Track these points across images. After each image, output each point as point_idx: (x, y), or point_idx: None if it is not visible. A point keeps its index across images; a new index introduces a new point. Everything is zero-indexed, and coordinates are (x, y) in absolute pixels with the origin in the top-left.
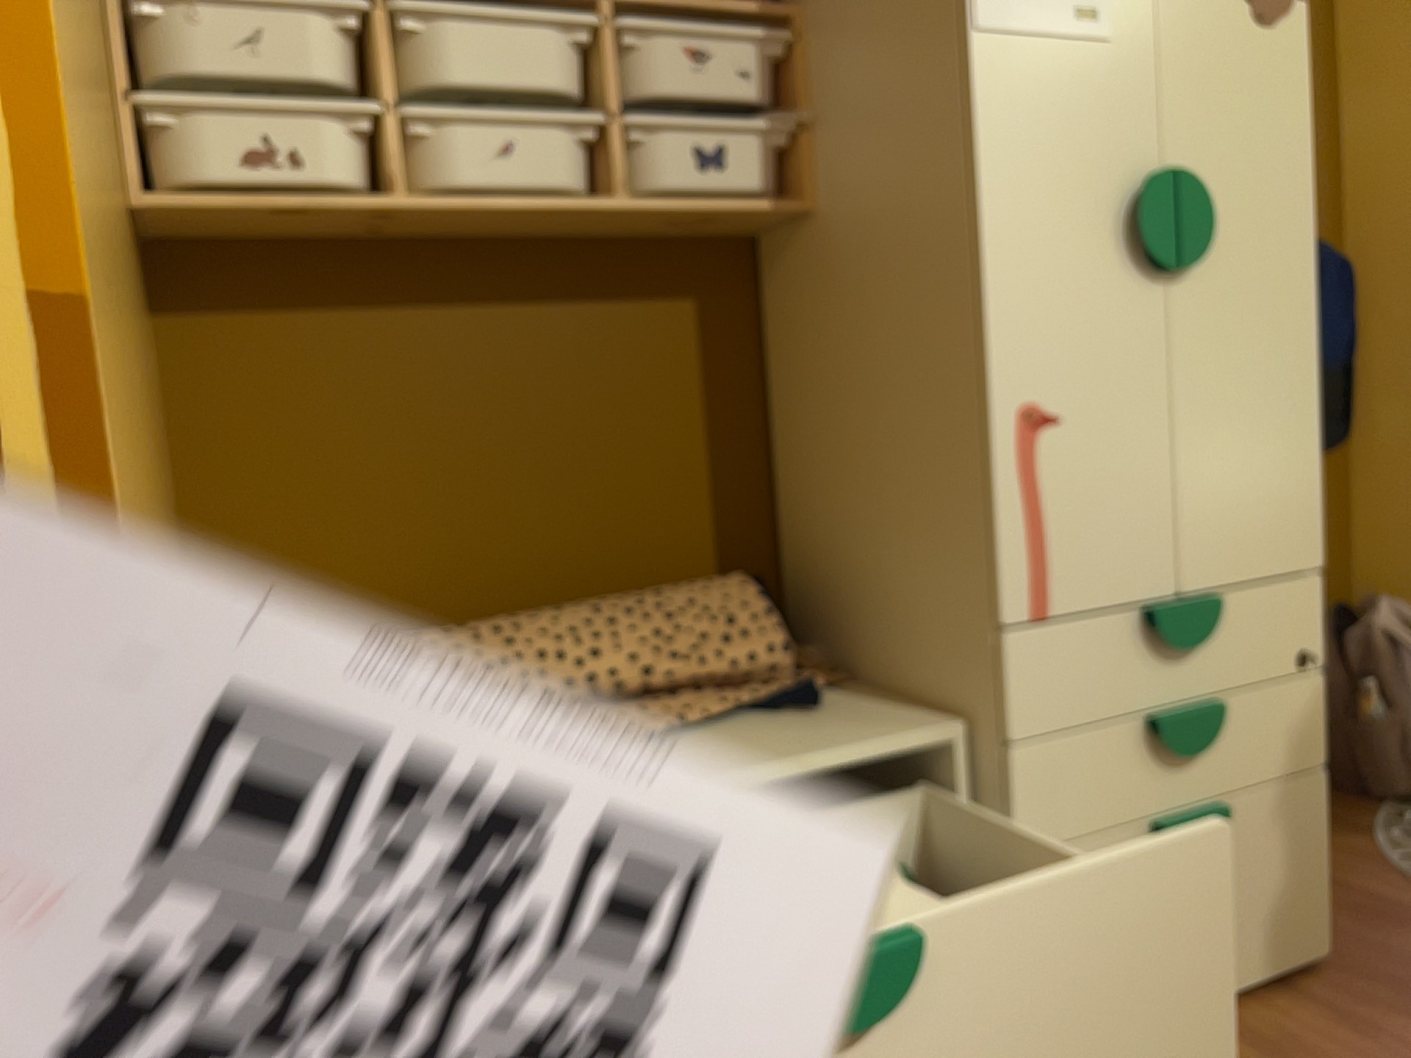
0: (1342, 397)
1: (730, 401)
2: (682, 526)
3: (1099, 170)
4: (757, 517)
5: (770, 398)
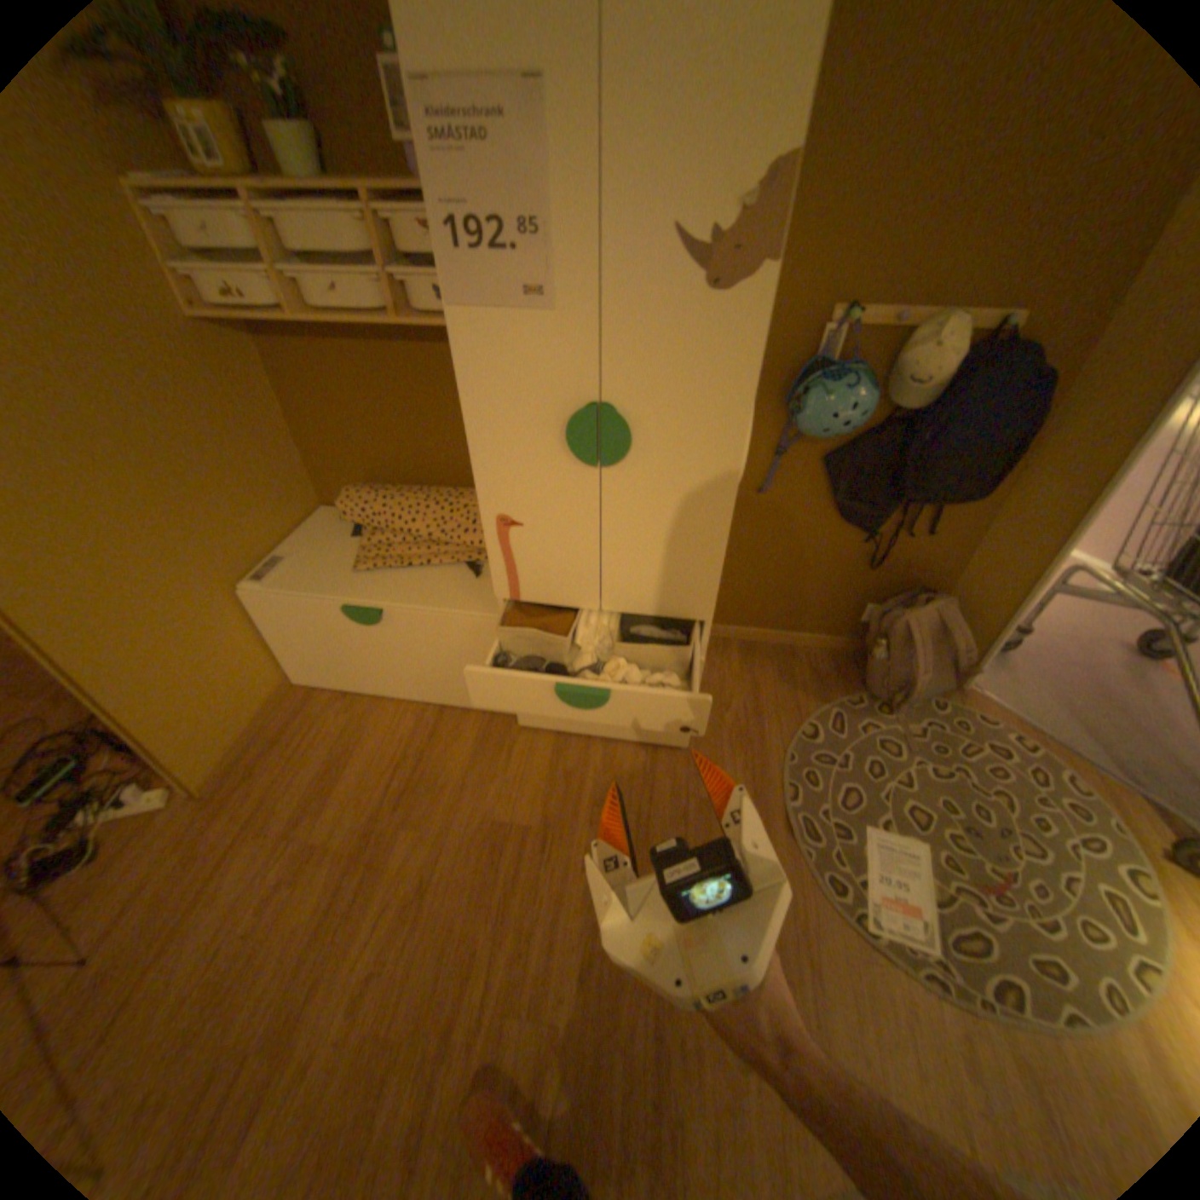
0: (990, 475)
1: None
2: None
3: (544, 400)
4: None
5: None
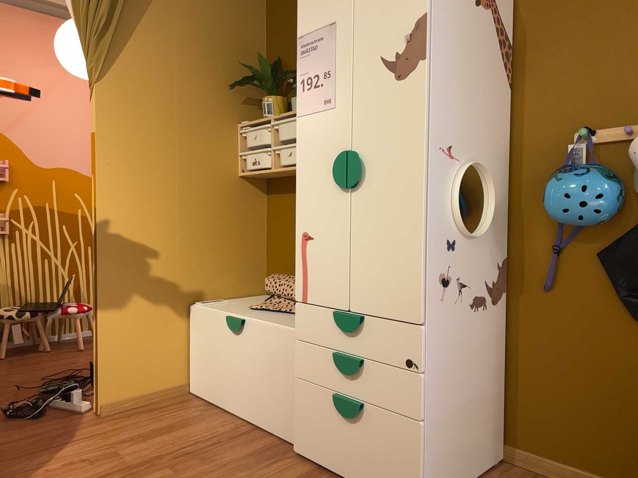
0: None
1: None
2: None
3: (328, 153)
4: None
5: None
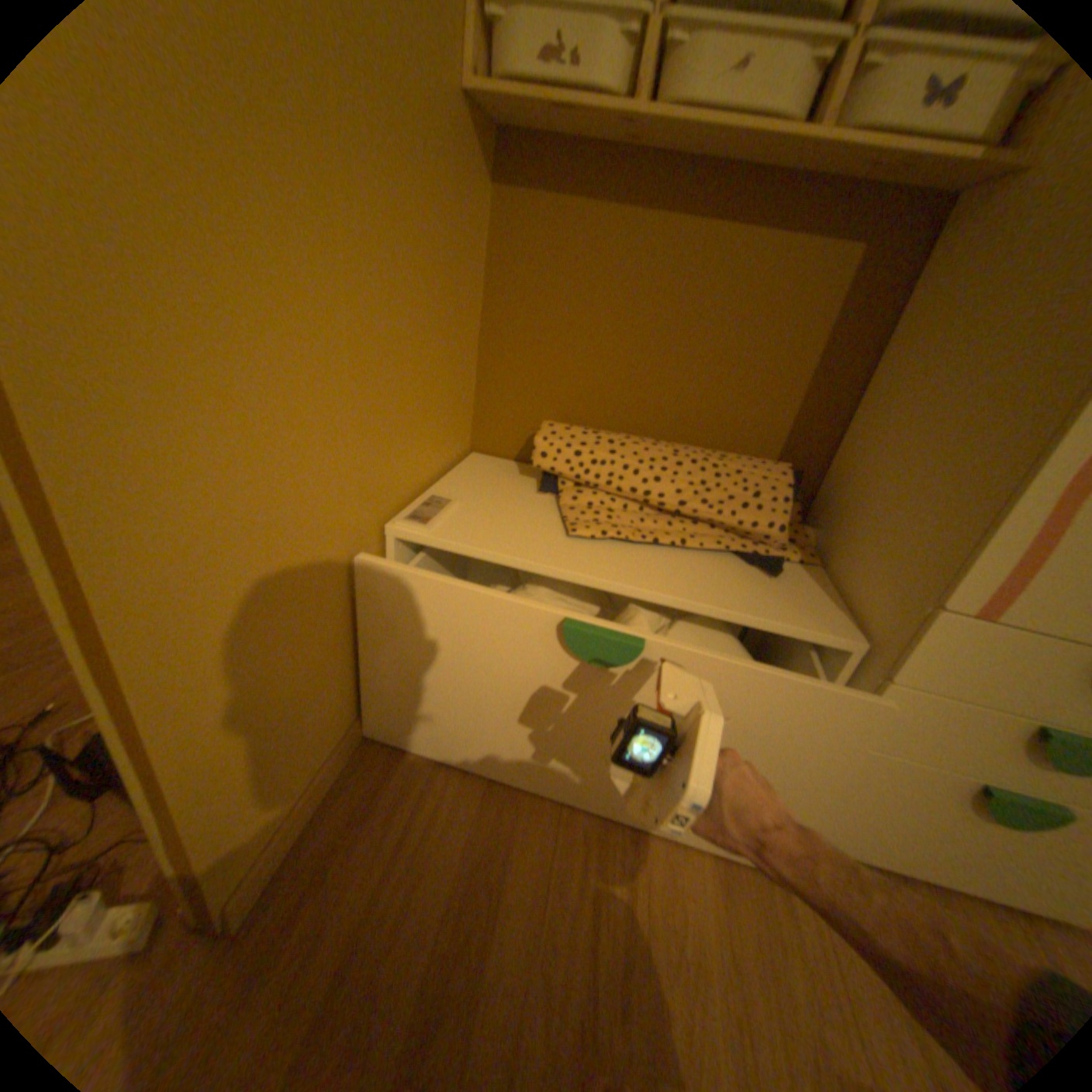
0: None
1: (849, 340)
2: (767, 419)
3: None
4: (824, 430)
5: (883, 346)
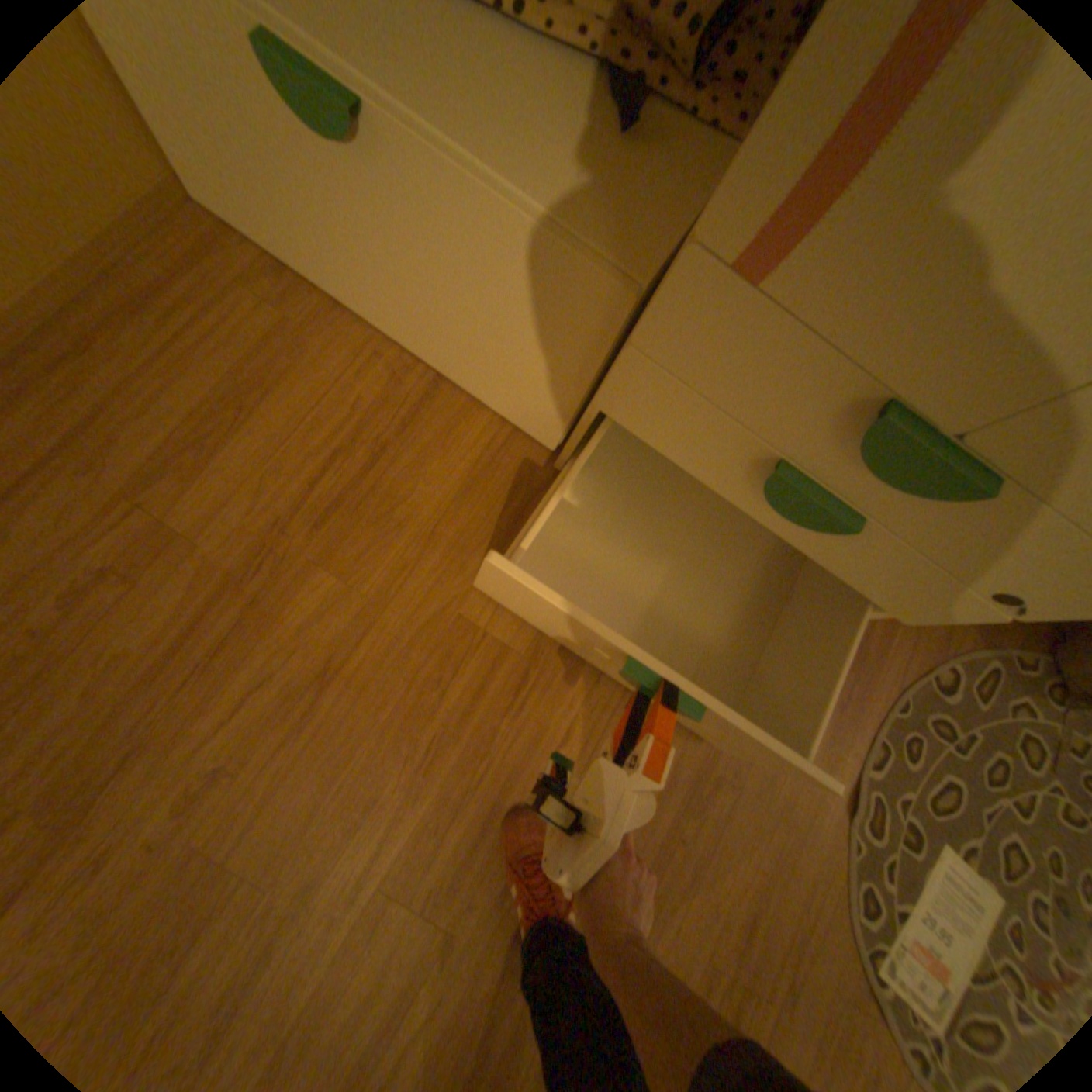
0: None
1: None
2: None
3: None
4: None
5: None
